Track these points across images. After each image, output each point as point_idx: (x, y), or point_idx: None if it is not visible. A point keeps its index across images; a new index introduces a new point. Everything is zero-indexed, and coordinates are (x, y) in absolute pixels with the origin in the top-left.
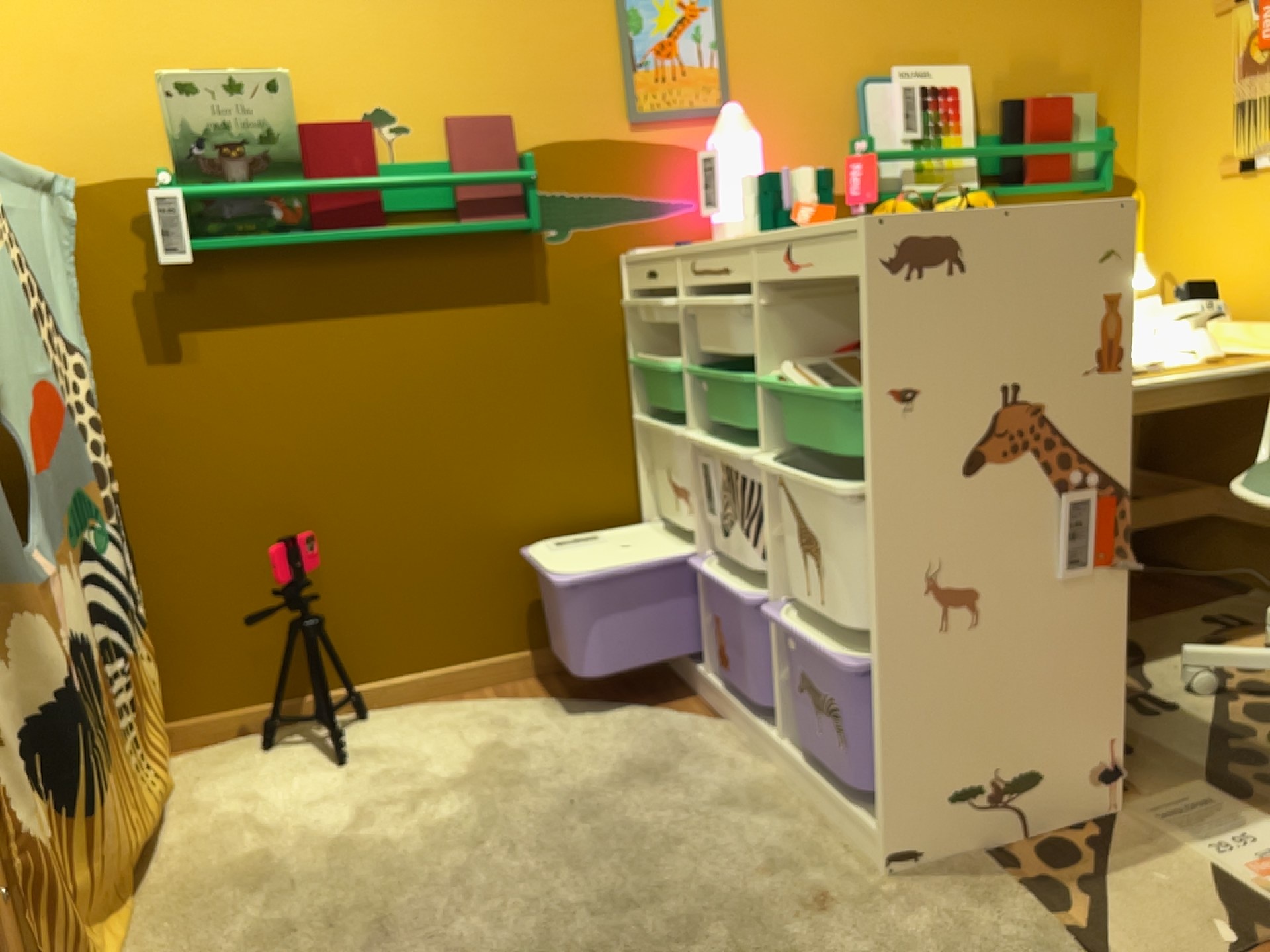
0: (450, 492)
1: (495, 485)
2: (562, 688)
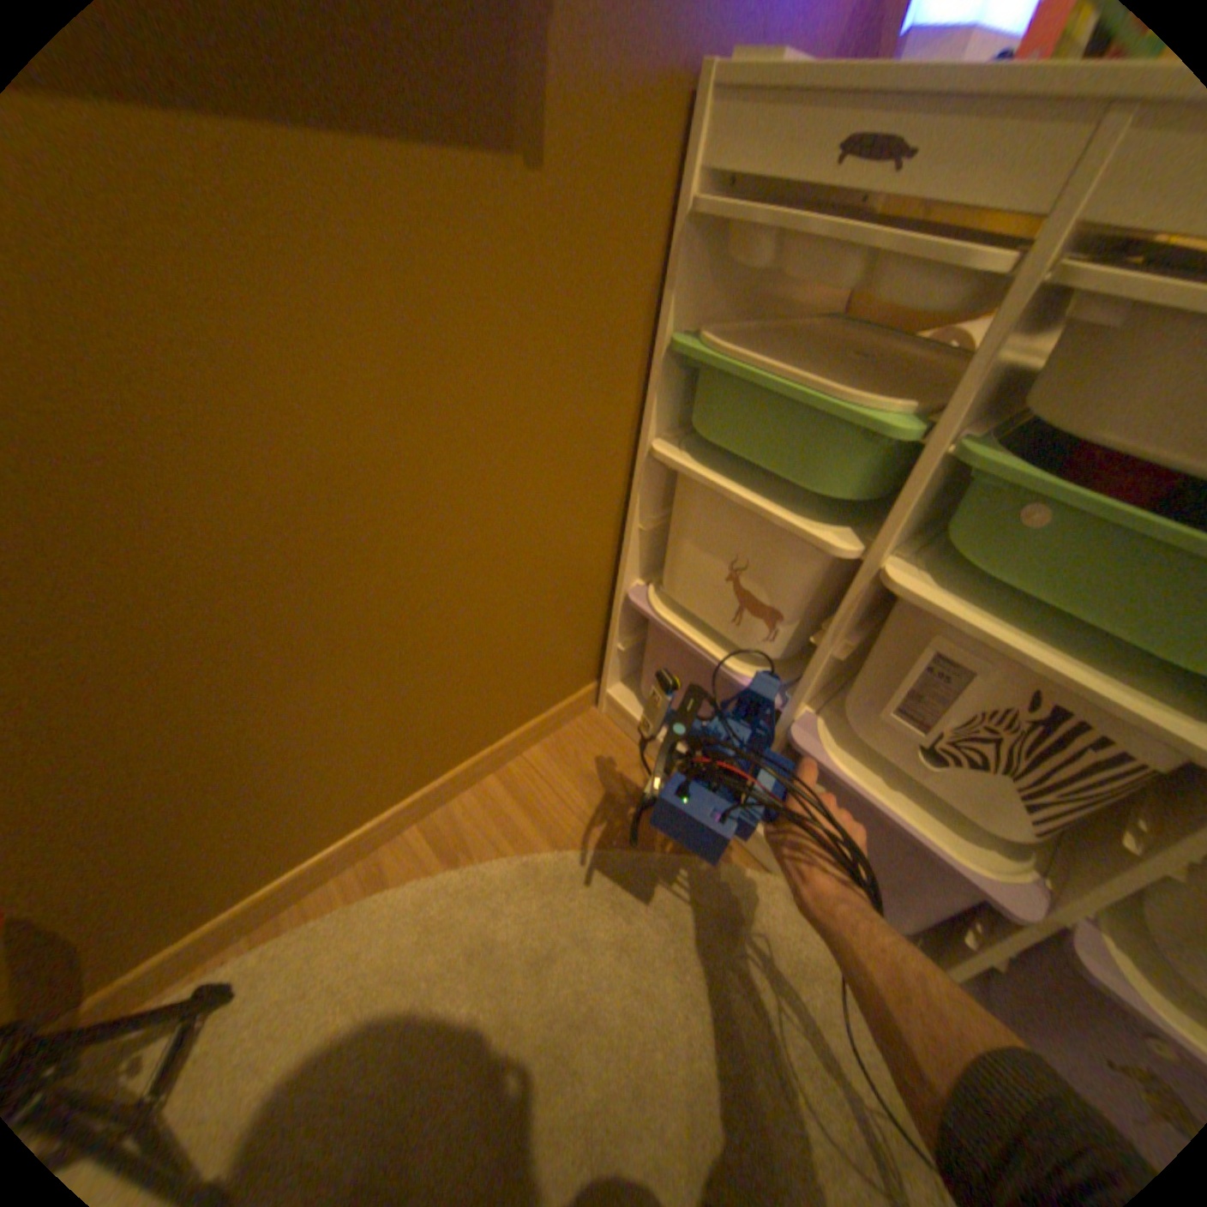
0: (332, 624)
1: (421, 589)
2: (526, 809)
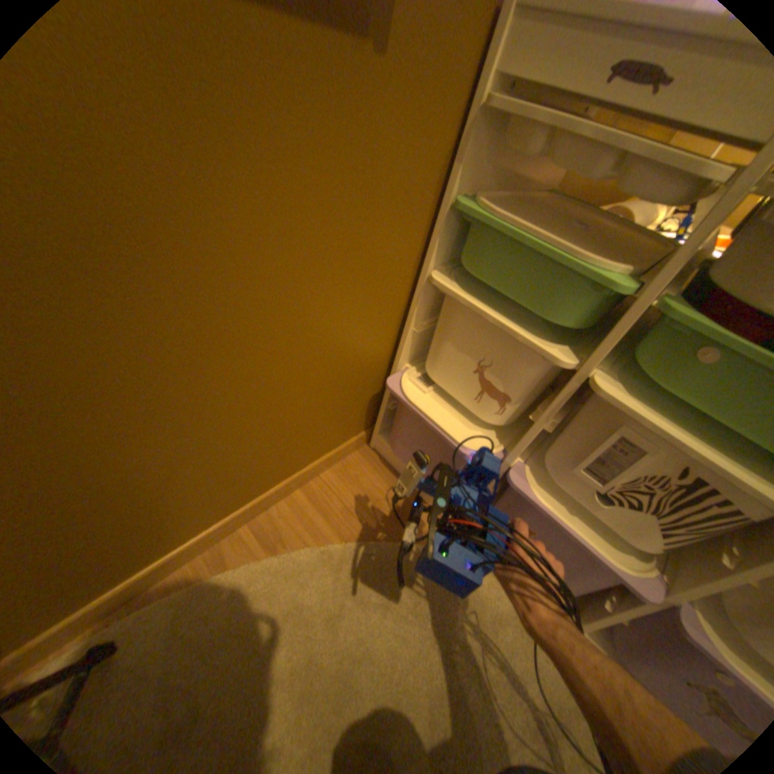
0: (198, 396)
1: (264, 371)
2: (323, 514)
